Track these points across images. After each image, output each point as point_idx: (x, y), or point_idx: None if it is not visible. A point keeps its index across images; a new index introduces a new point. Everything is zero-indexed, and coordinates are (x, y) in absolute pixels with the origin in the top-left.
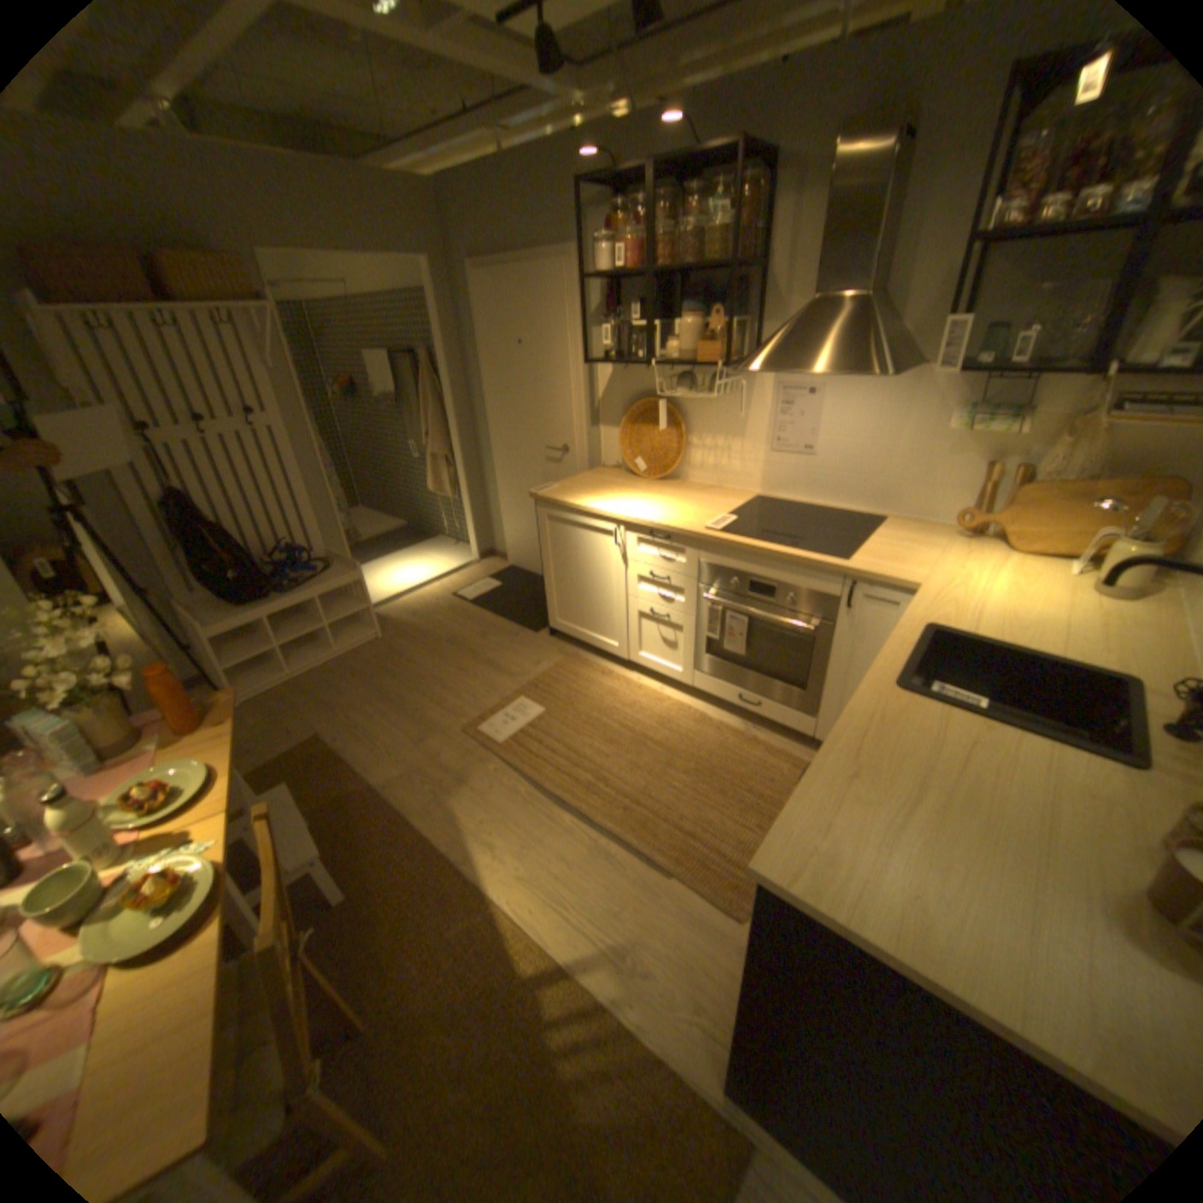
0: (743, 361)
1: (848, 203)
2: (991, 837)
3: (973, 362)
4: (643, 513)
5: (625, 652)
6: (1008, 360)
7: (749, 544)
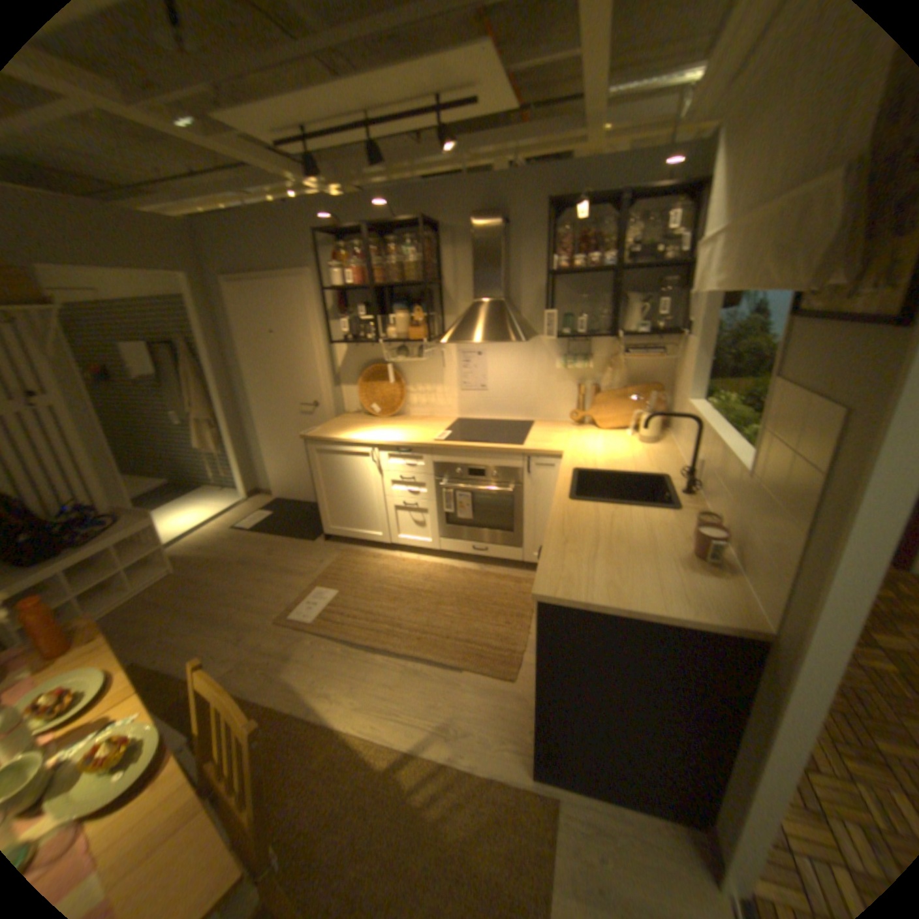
0: (434, 338)
1: (482, 253)
2: (630, 550)
3: (558, 333)
4: (388, 437)
5: (387, 537)
6: (574, 332)
7: (463, 445)
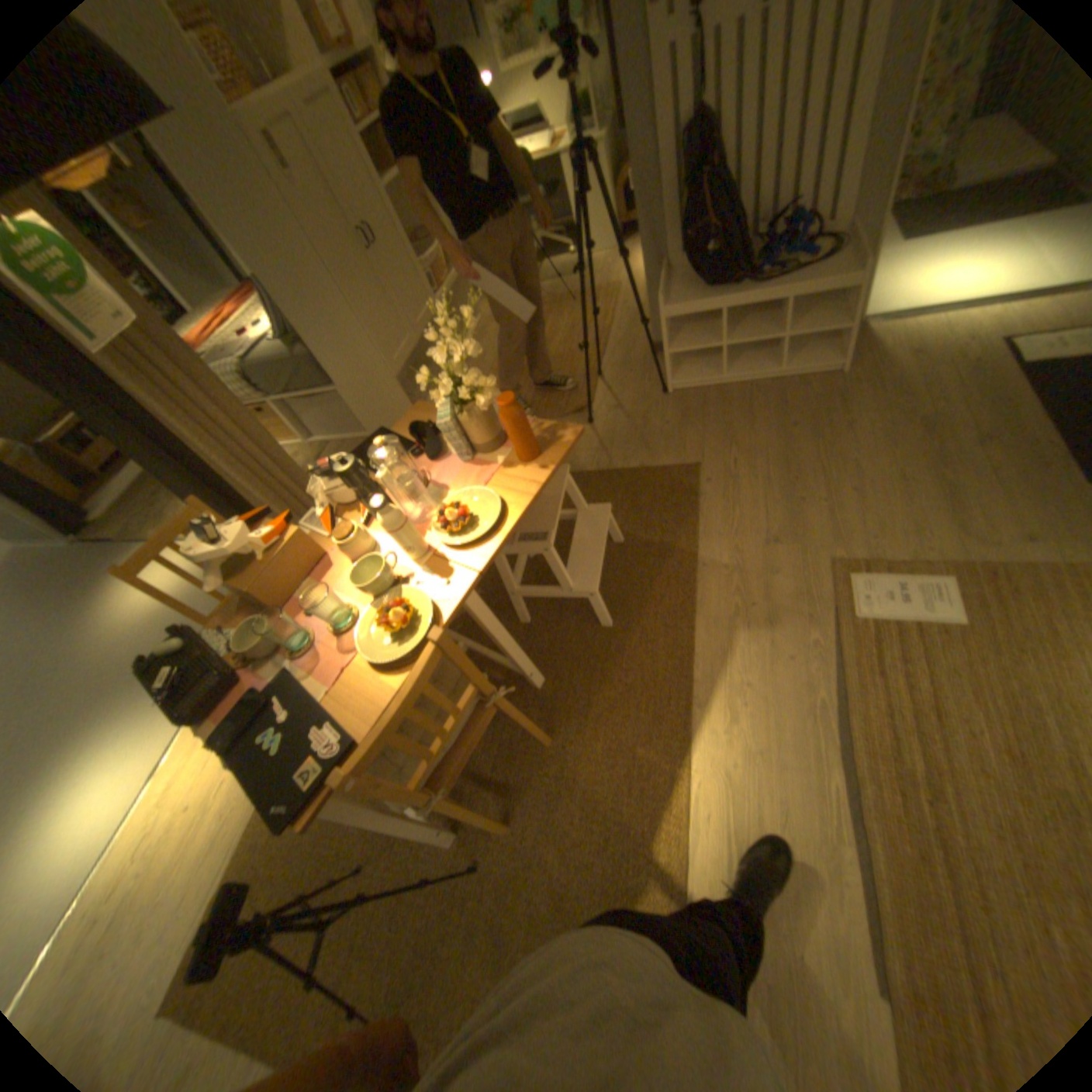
0: None
1: None
2: None
3: None
4: None
5: None
6: None
7: None
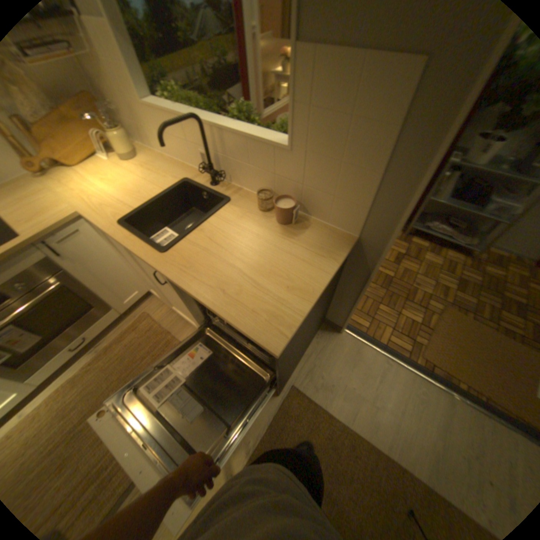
0: None
1: None
2: (256, 254)
3: None
4: None
5: None
6: None
7: None
